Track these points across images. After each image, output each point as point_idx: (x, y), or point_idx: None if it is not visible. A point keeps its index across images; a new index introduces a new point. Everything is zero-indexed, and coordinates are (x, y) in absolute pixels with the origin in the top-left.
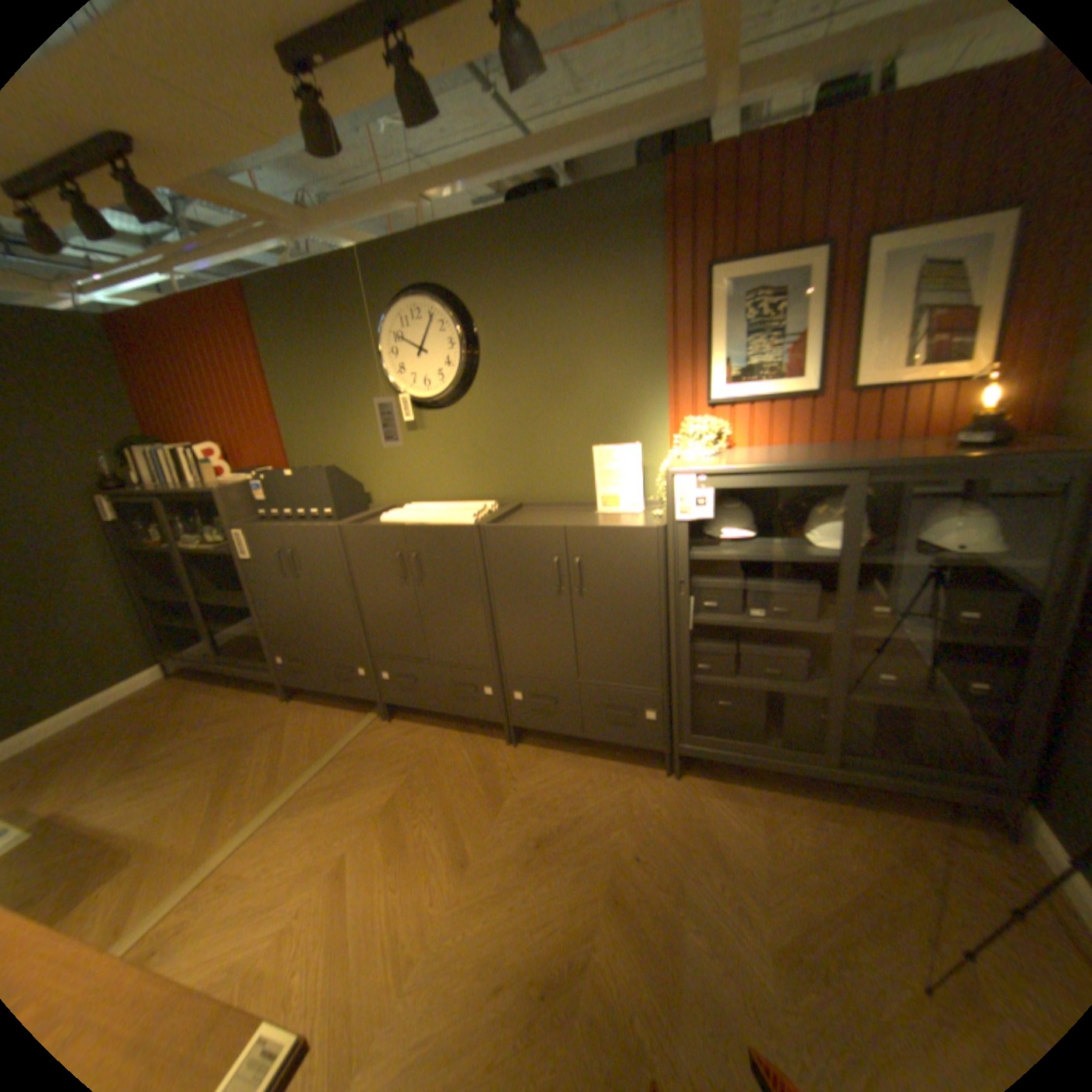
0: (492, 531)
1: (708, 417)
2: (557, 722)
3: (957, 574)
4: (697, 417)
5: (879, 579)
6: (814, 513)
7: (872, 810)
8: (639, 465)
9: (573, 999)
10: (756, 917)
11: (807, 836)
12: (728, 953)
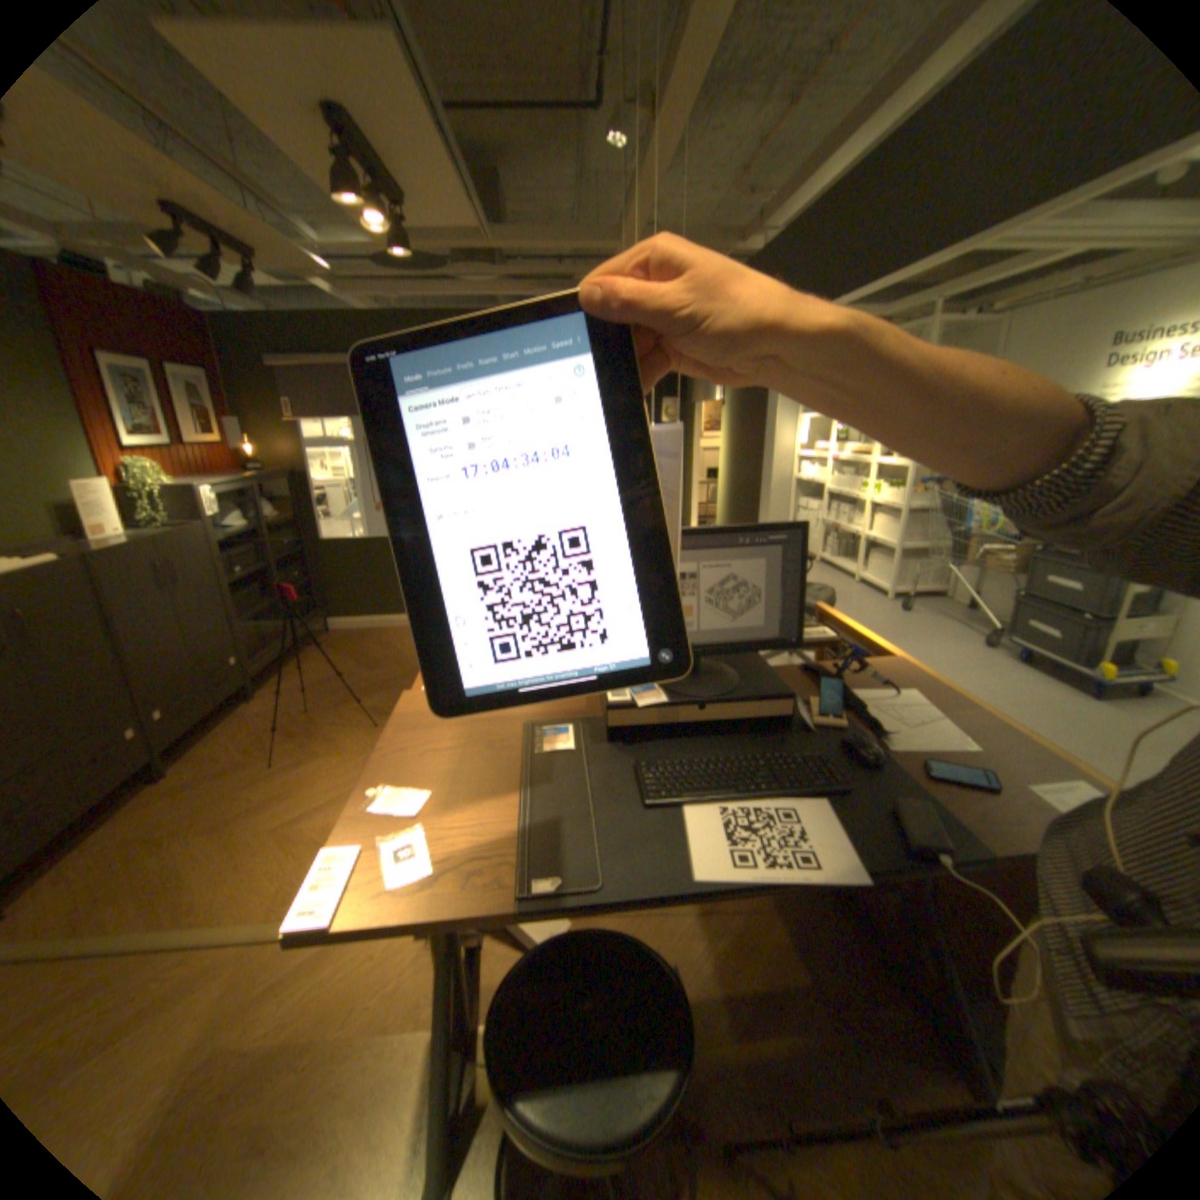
0: (101, 554)
1: (138, 458)
2: (190, 715)
3: (264, 532)
4: (122, 458)
5: (255, 538)
6: (217, 512)
7: (301, 653)
8: (113, 495)
9: (385, 708)
10: (352, 675)
11: (312, 666)
12: (367, 679)
